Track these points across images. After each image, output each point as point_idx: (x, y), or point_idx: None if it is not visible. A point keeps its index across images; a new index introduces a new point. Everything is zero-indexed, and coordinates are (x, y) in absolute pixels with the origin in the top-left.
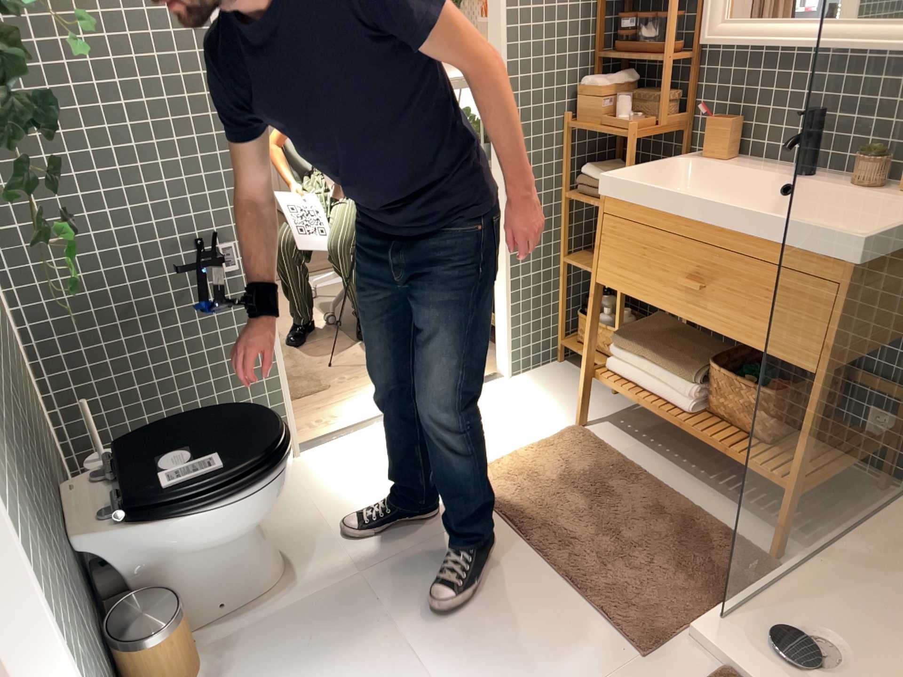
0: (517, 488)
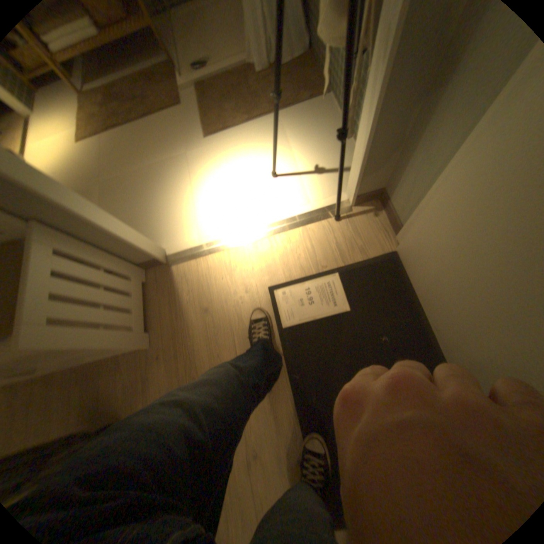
0: (94, 123)
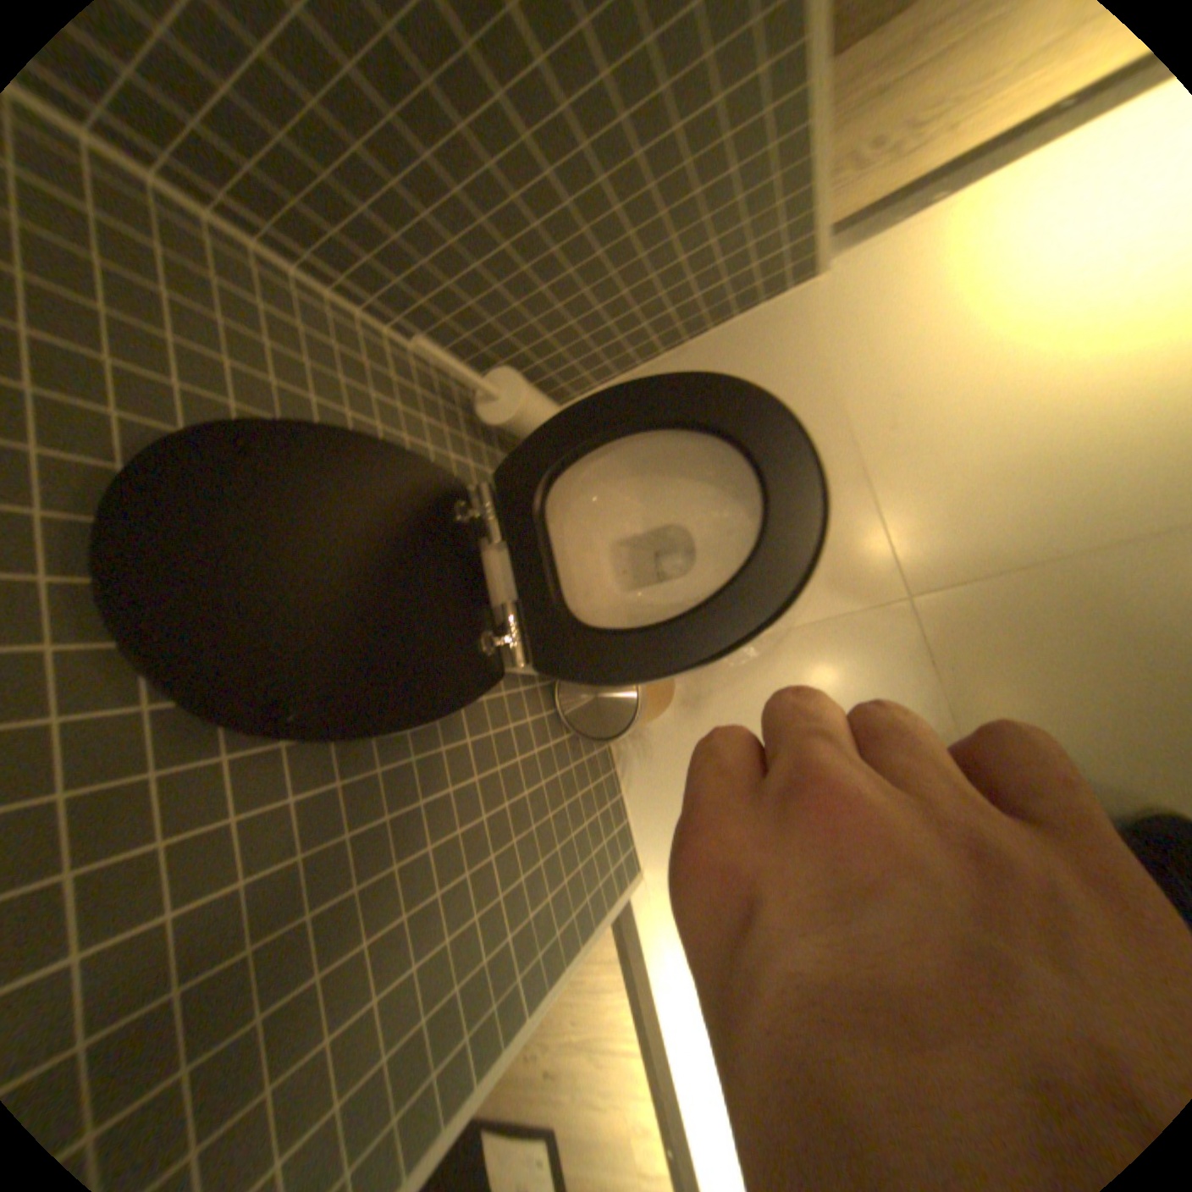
0: None
